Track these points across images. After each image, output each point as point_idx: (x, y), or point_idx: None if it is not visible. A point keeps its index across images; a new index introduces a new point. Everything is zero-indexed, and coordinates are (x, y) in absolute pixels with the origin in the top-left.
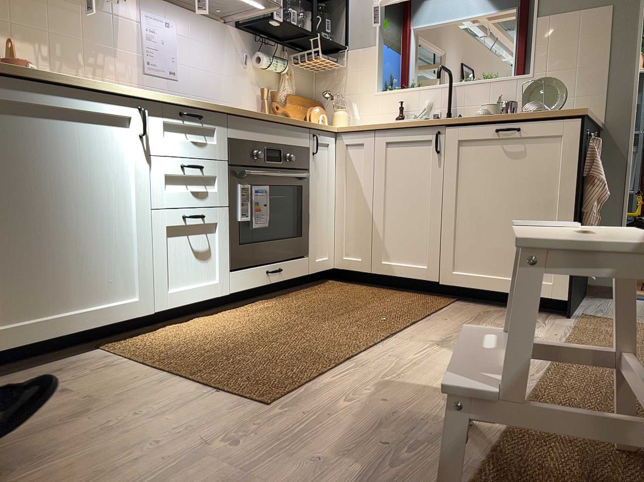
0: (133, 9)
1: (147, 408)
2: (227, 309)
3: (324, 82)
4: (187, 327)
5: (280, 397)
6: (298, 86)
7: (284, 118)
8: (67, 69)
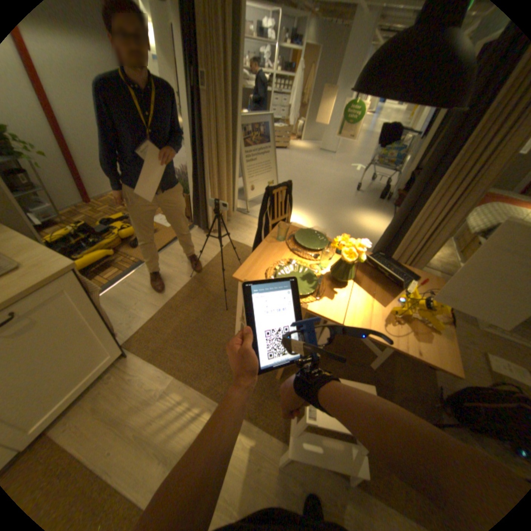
0: None
1: None
2: None
3: None
4: None
5: None
6: None
7: None
8: None
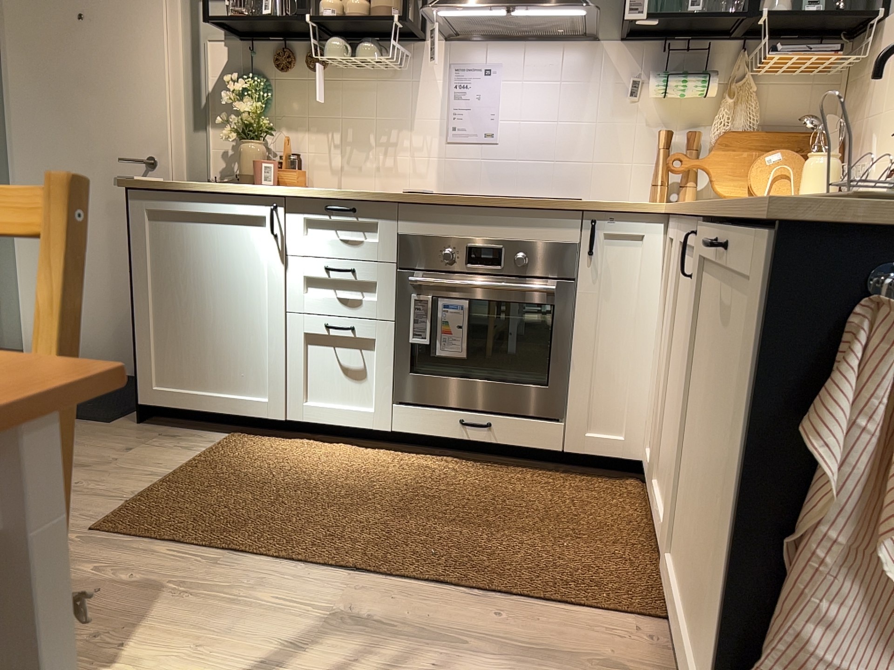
0: (436, 67)
1: (95, 484)
2: (409, 450)
3: (847, 94)
4: (320, 448)
5: (105, 530)
6: (779, 111)
7: (523, 200)
8: (355, 153)
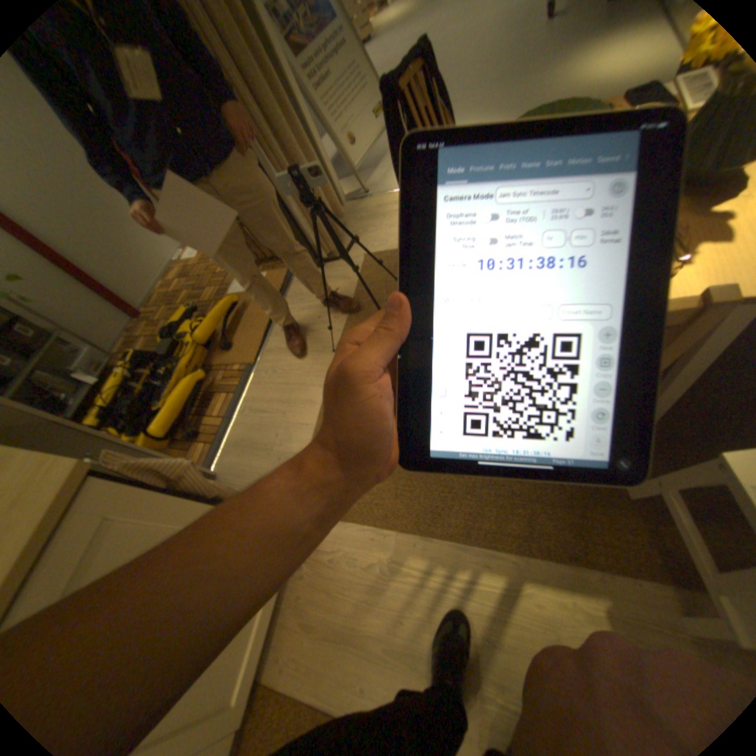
0: None
1: None
2: None
3: None
4: None
5: None
6: None
7: None
8: None
